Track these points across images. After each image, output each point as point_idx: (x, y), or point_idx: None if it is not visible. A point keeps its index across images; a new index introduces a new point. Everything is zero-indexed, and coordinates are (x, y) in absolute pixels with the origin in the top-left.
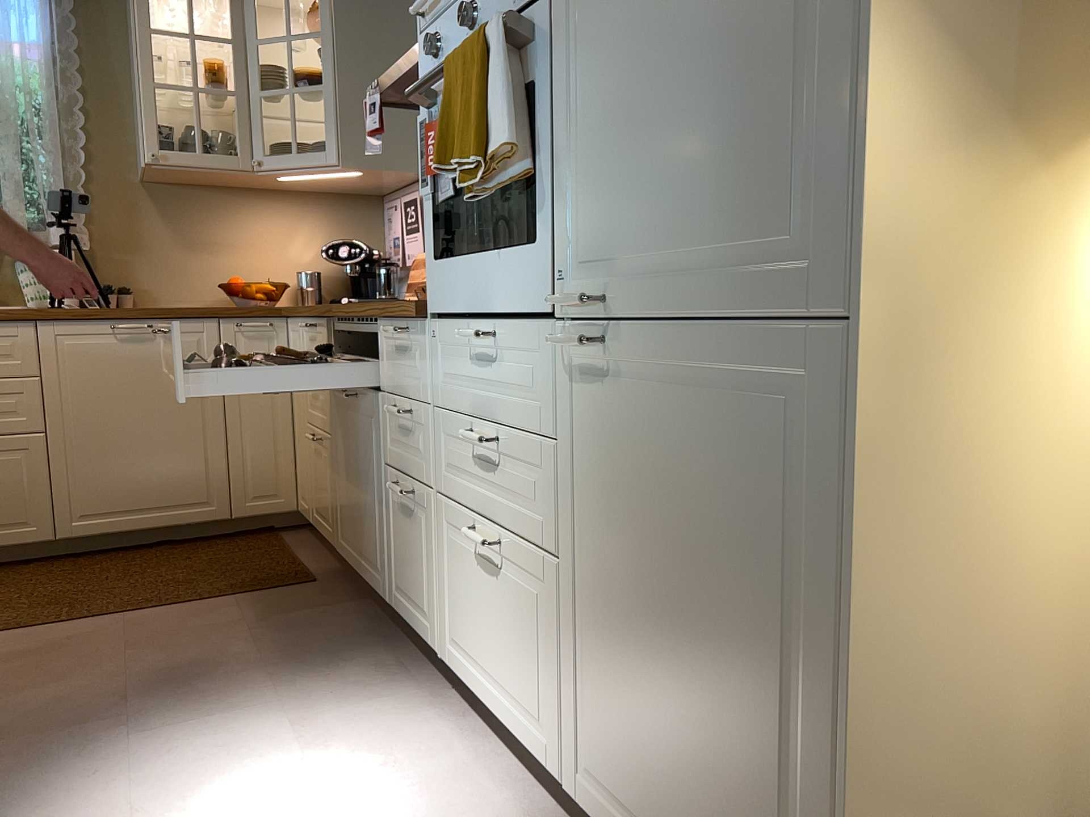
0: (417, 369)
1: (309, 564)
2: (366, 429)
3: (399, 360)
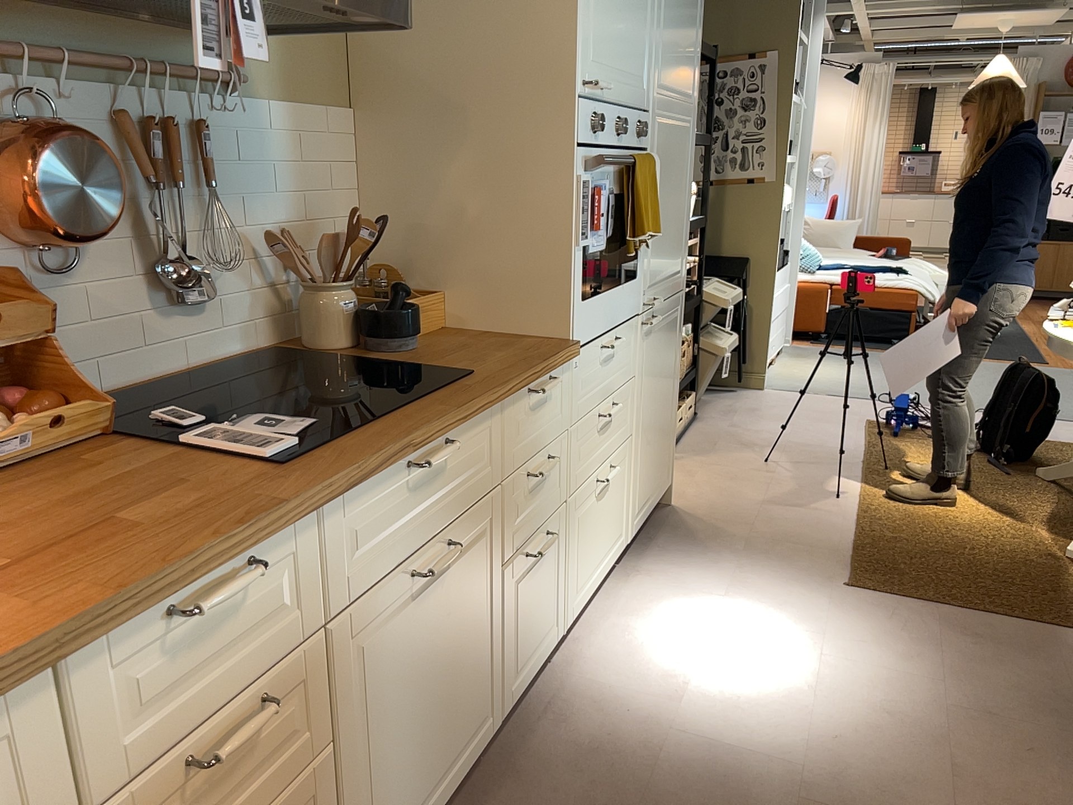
0: (555, 410)
1: None
2: (467, 568)
3: (535, 419)
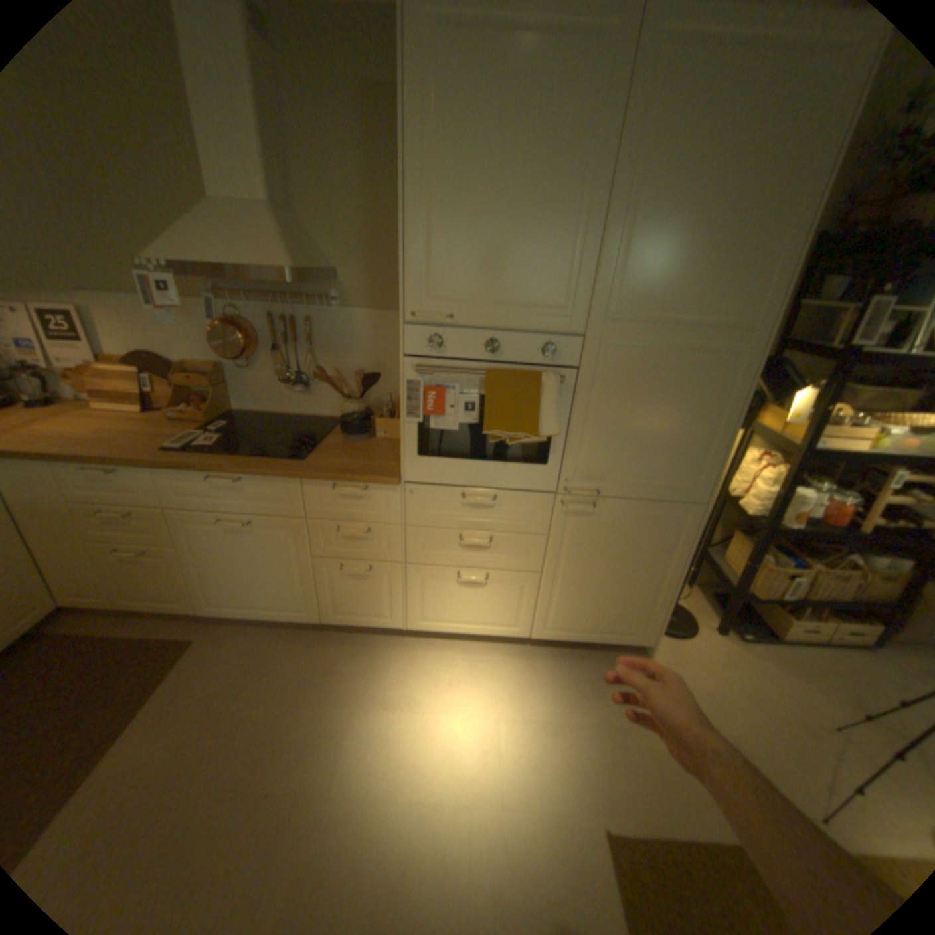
0: (378, 508)
1: (148, 636)
2: (272, 540)
3: (346, 503)
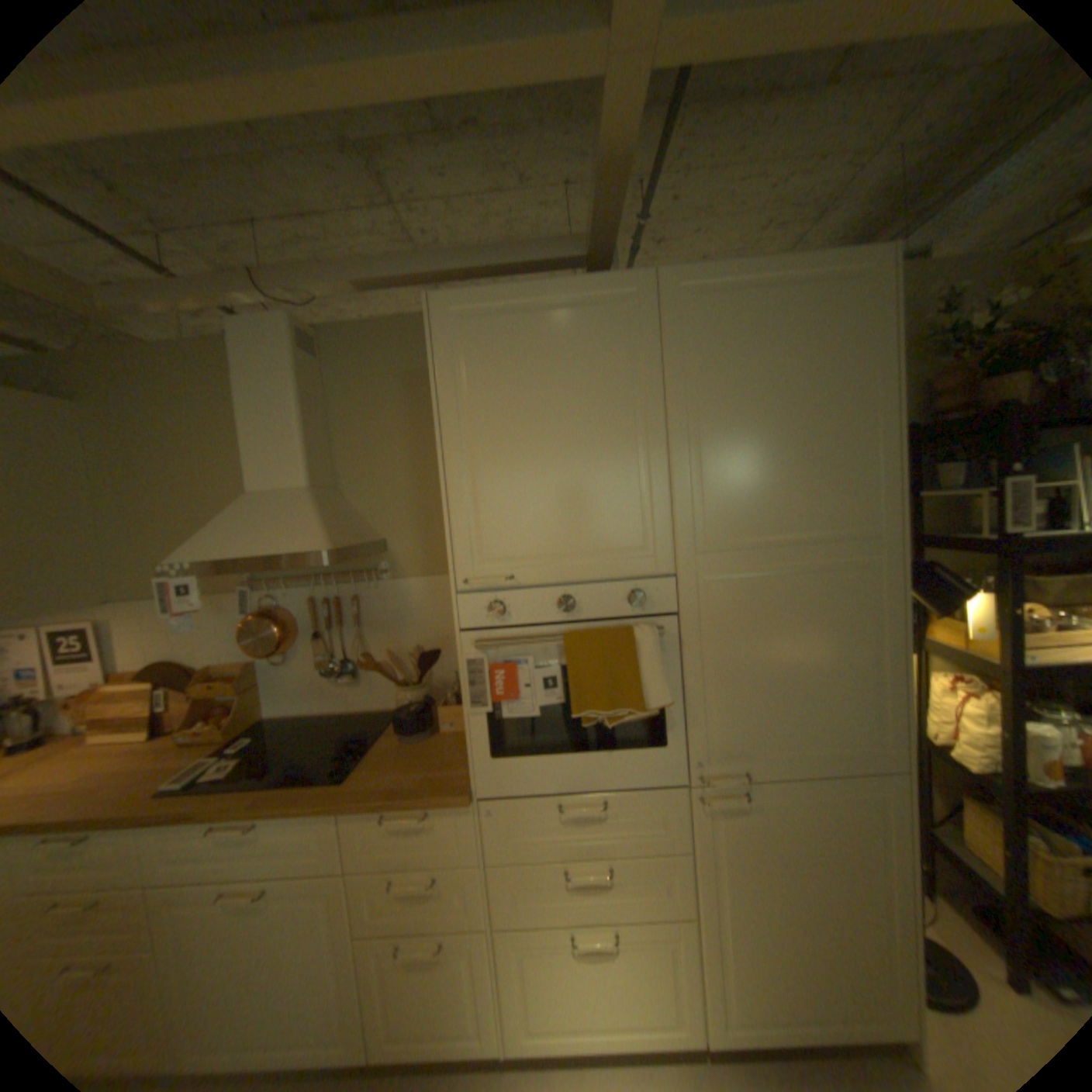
0: (445, 844)
1: None
2: (295, 919)
3: (399, 843)
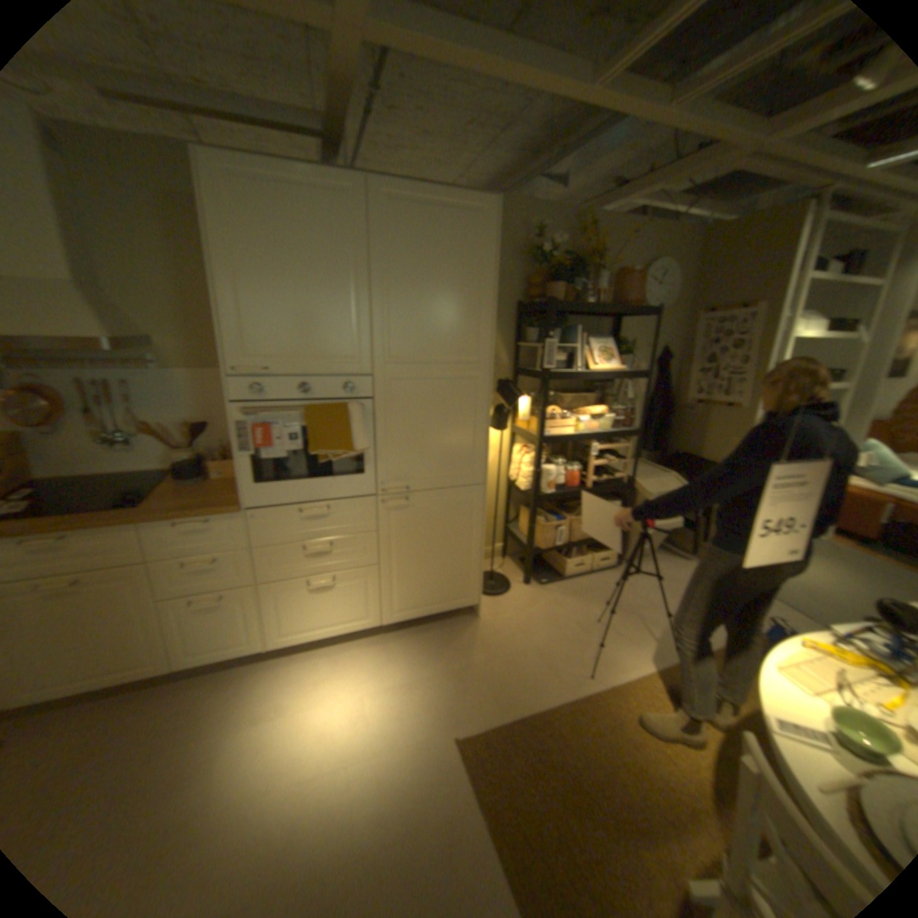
0: (219, 538)
1: None
2: (102, 596)
3: (184, 540)
